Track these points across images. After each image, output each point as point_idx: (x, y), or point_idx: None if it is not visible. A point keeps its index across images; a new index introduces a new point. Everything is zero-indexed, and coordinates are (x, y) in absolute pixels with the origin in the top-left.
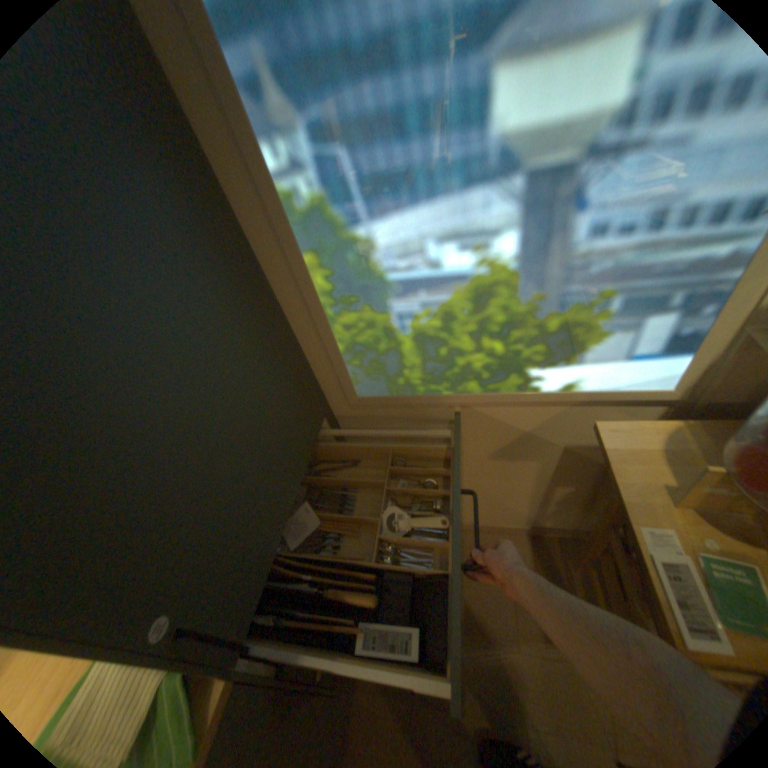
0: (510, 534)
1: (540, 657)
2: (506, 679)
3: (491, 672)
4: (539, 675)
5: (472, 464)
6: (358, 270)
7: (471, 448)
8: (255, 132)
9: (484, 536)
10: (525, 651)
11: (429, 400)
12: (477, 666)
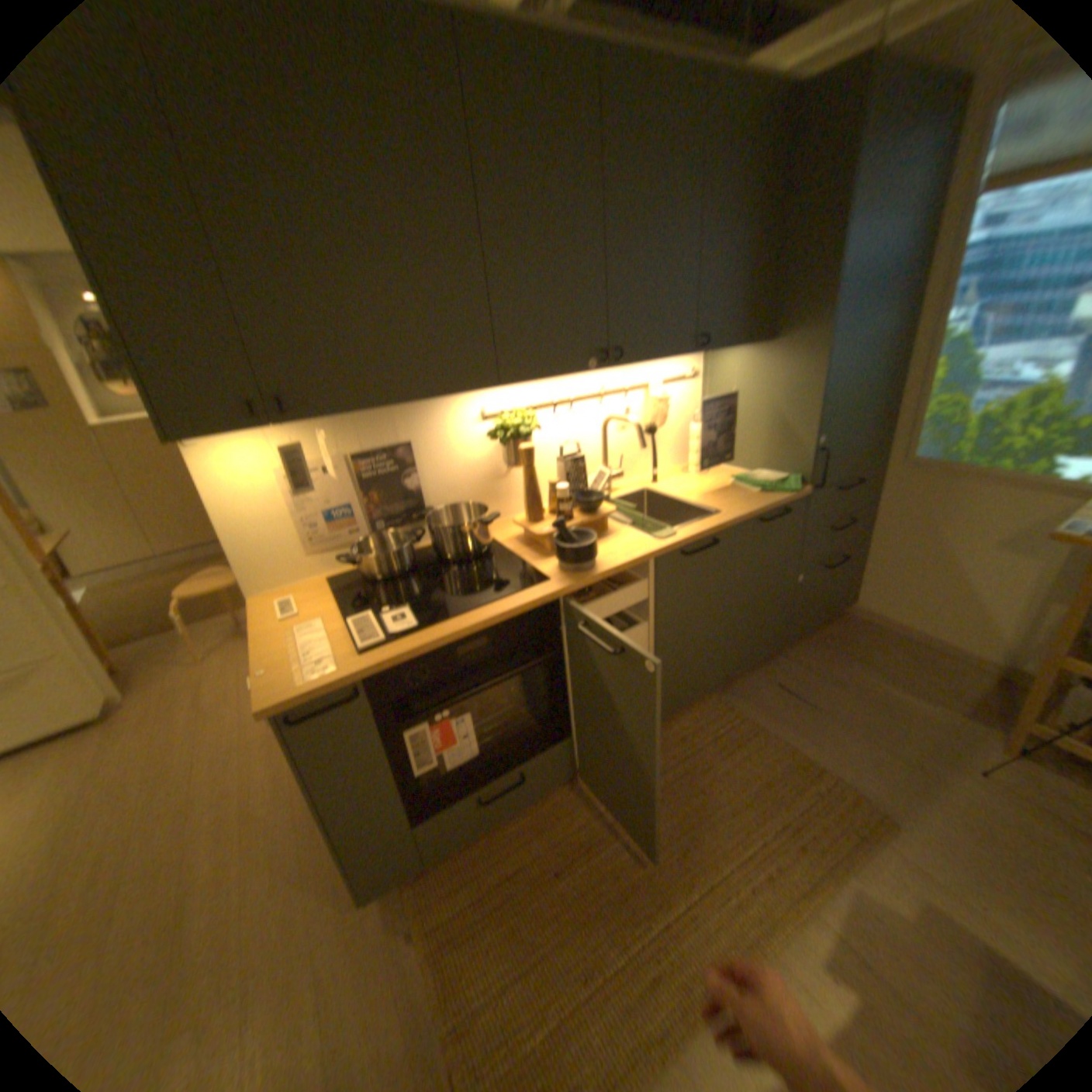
0: (979, 668)
1: (953, 719)
2: (911, 710)
3: (900, 703)
4: (944, 723)
5: (975, 551)
6: (965, 371)
7: (982, 531)
8: (951, 305)
9: (949, 658)
10: (940, 711)
11: (967, 471)
12: (889, 695)
